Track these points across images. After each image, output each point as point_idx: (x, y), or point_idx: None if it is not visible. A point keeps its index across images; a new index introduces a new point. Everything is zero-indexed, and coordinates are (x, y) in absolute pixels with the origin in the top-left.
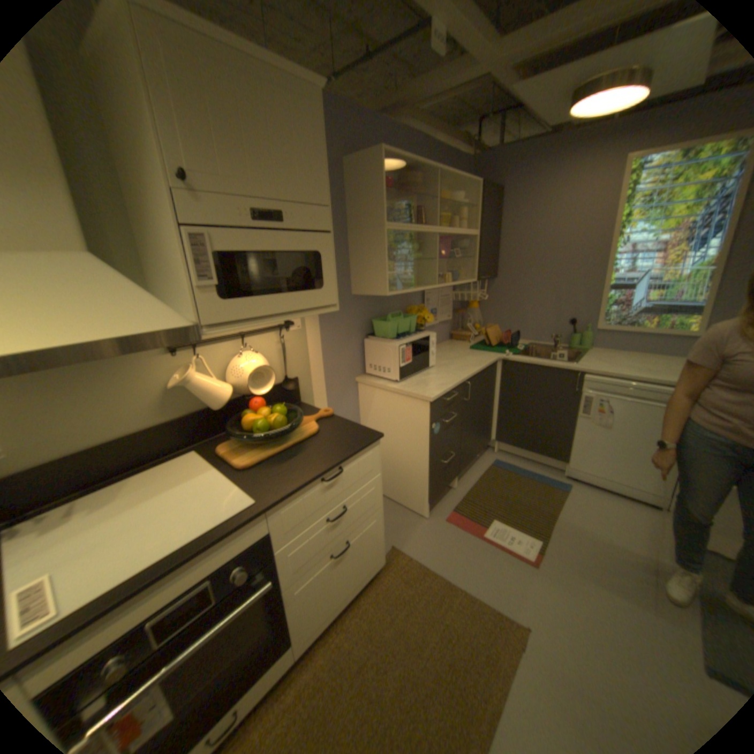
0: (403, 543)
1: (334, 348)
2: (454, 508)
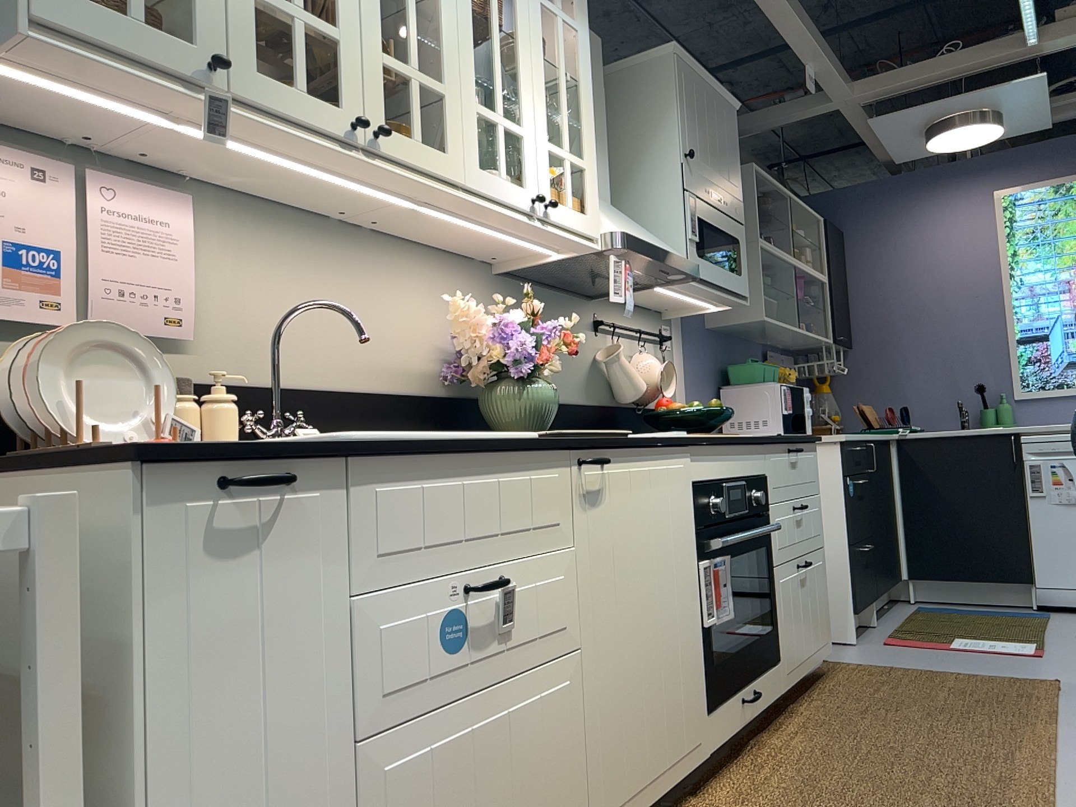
0: (837, 658)
1: (697, 389)
2: (889, 635)
